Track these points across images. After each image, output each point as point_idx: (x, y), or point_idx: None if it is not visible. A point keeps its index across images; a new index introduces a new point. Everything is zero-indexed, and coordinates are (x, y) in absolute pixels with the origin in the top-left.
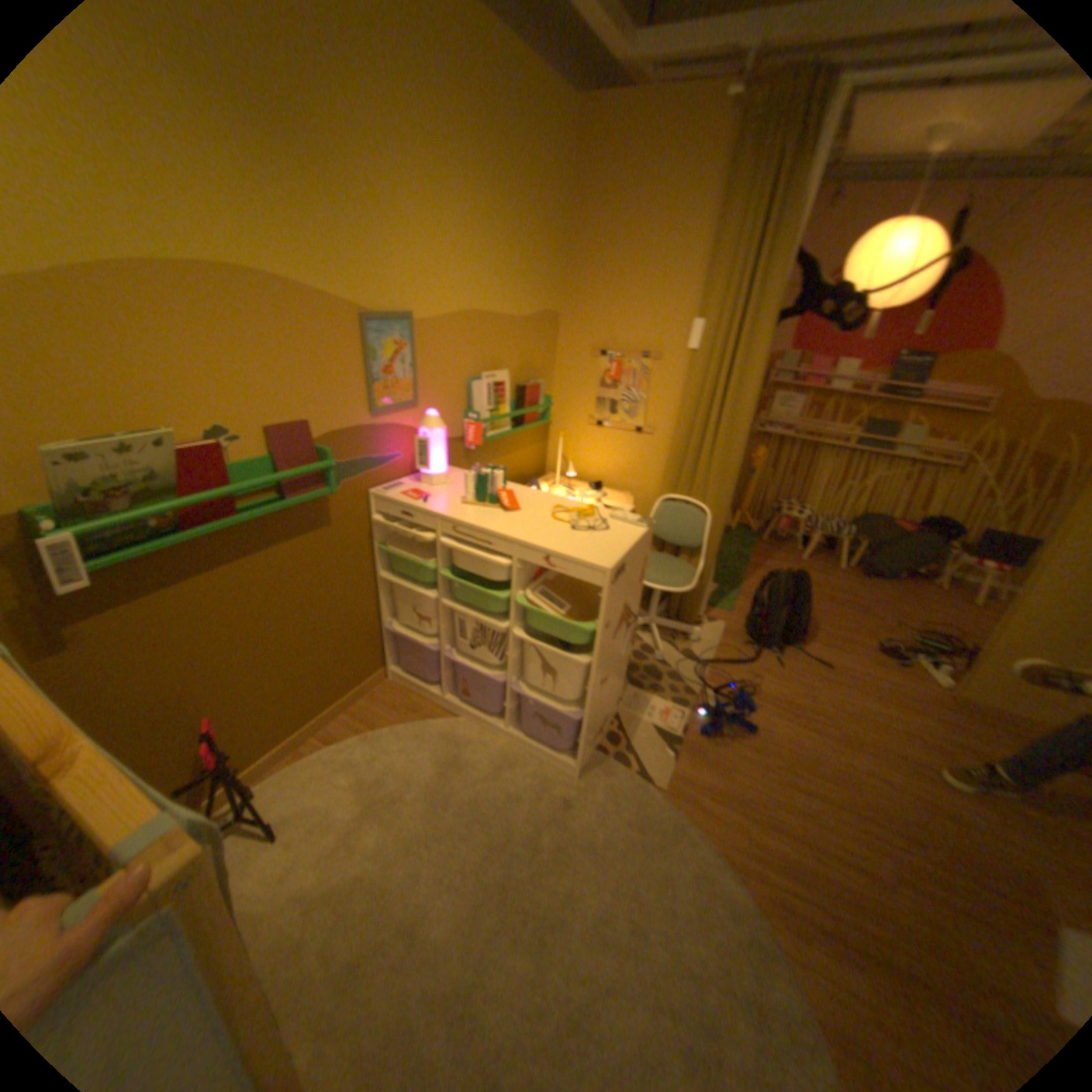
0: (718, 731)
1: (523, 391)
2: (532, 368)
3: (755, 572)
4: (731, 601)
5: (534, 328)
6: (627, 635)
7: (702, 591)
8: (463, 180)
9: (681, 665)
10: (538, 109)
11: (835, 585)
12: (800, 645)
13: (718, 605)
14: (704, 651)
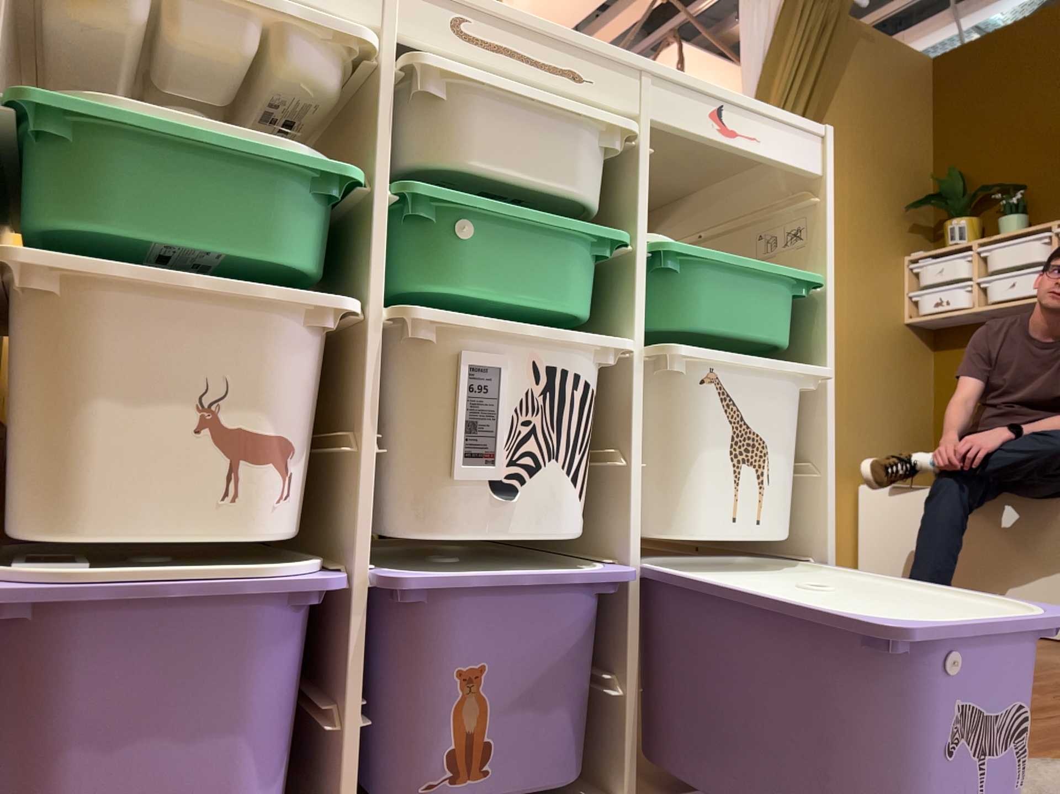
0: None
1: None
2: None
3: None
4: None
5: None
6: None
7: None
8: None
9: None
10: None
11: None
12: None
13: None
14: None
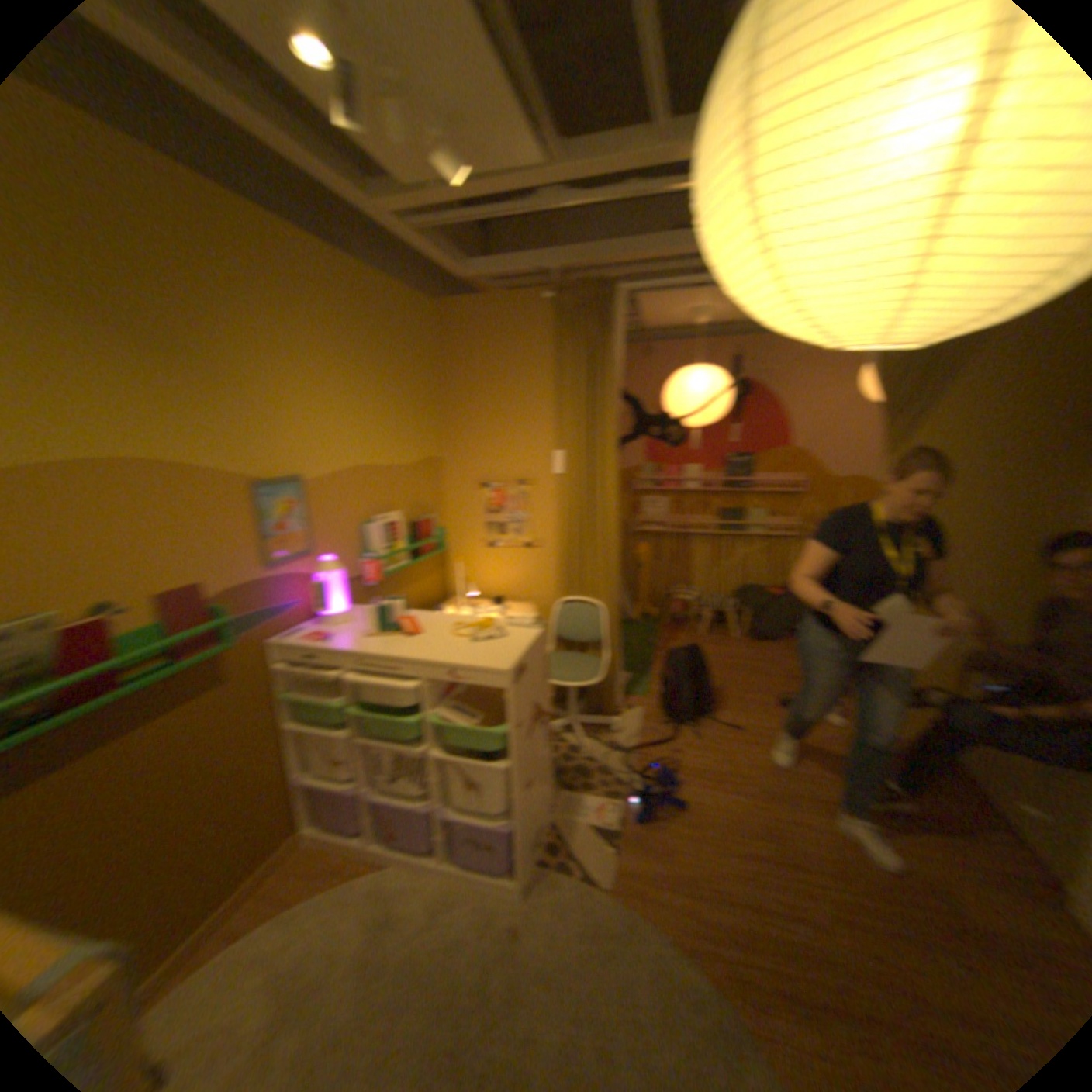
0: (655, 817)
1: (422, 526)
2: (428, 506)
3: (665, 656)
4: (648, 687)
5: (426, 472)
6: (547, 735)
7: (617, 681)
8: (347, 369)
9: (612, 759)
10: (405, 314)
11: (735, 655)
12: (715, 716)
13: (637, 693)
14: (631, 740)
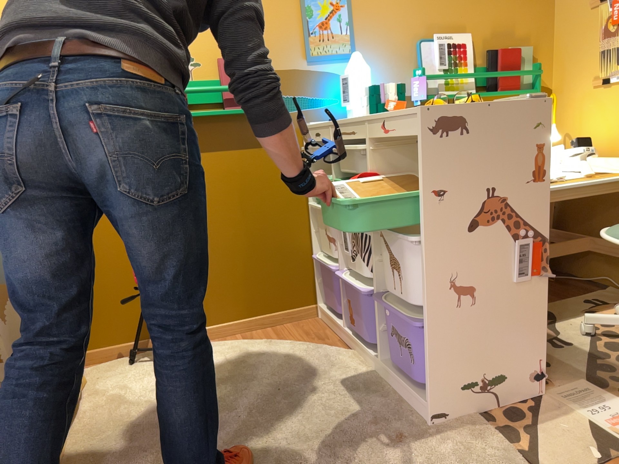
0: None
1: (496, 55)
2: (514, 36)
3: None
4: None
5: None
6: (519, 255)
7: None
8: None
9: None
10: None
11: None
12: None
13: None
14: None
